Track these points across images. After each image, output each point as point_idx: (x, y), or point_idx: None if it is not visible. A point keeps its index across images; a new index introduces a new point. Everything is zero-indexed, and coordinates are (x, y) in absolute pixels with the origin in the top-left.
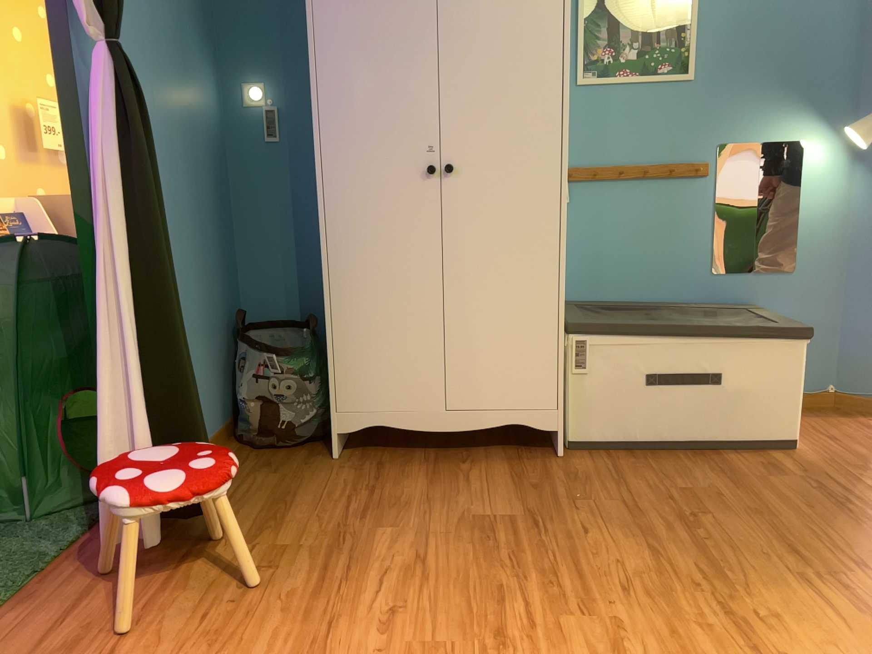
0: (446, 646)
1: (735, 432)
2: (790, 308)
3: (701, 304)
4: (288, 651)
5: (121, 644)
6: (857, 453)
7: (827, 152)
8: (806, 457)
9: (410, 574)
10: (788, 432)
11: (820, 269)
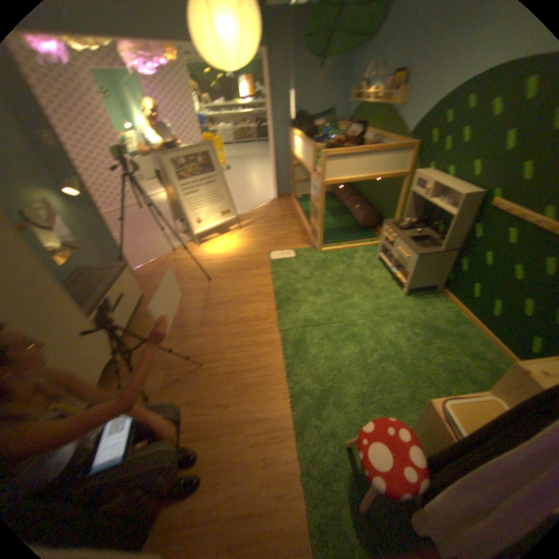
0: (232, 386)
1: (133, 305)
2: (85, 261)
3: (64, 281)
4: (234, 435)
5: (229, 514)
6: (151, 286)
7: (52, 200)
8: (149, 296)
9: (195, 405)
10: (139, 294)
11: (82, 243)
